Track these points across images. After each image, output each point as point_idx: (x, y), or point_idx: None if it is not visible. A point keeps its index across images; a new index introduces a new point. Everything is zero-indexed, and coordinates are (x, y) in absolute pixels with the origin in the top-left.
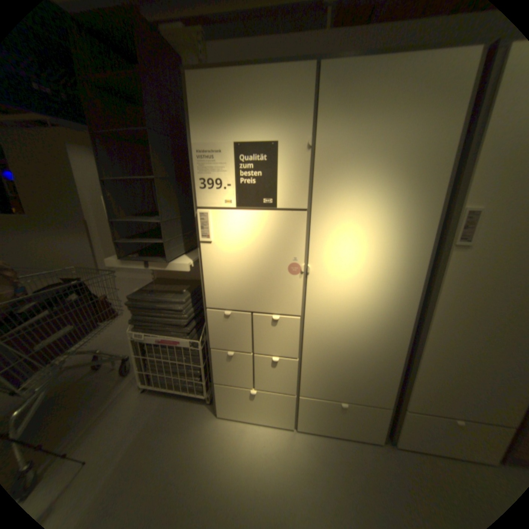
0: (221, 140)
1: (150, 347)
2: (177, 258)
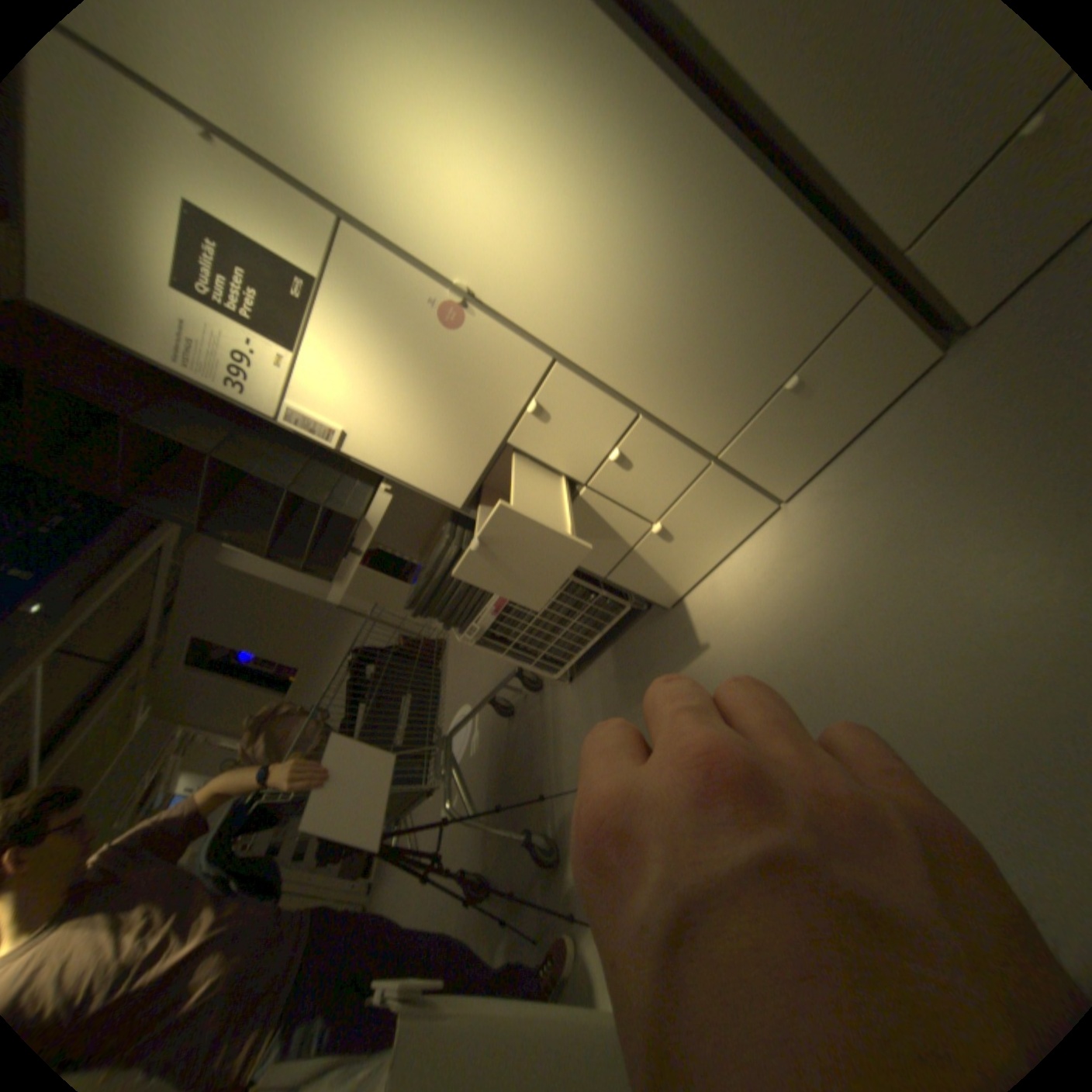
0: (161, 308)
1: (501, 628)
2: (369, 503)
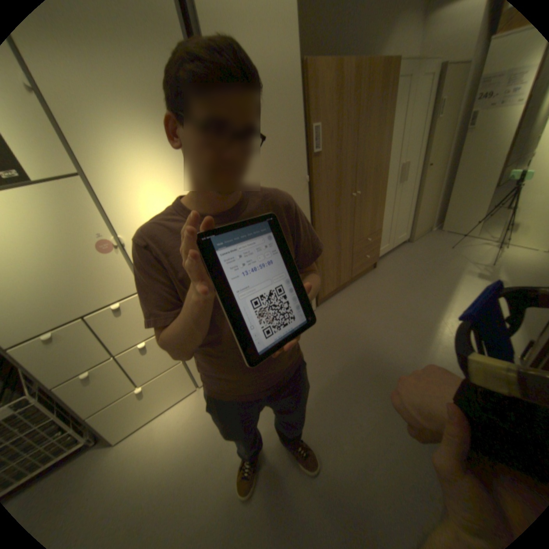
0: None
1: None
2: None
